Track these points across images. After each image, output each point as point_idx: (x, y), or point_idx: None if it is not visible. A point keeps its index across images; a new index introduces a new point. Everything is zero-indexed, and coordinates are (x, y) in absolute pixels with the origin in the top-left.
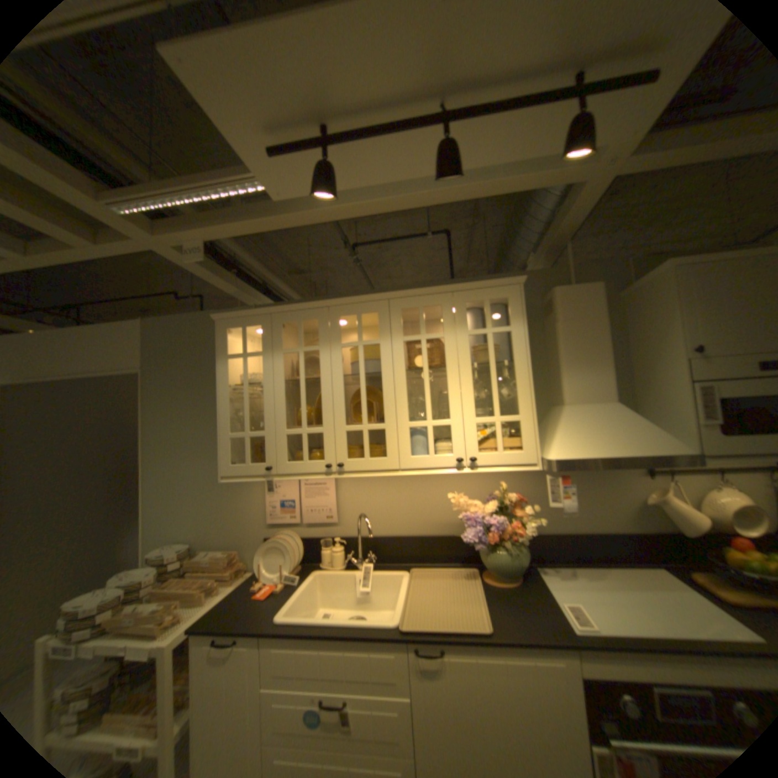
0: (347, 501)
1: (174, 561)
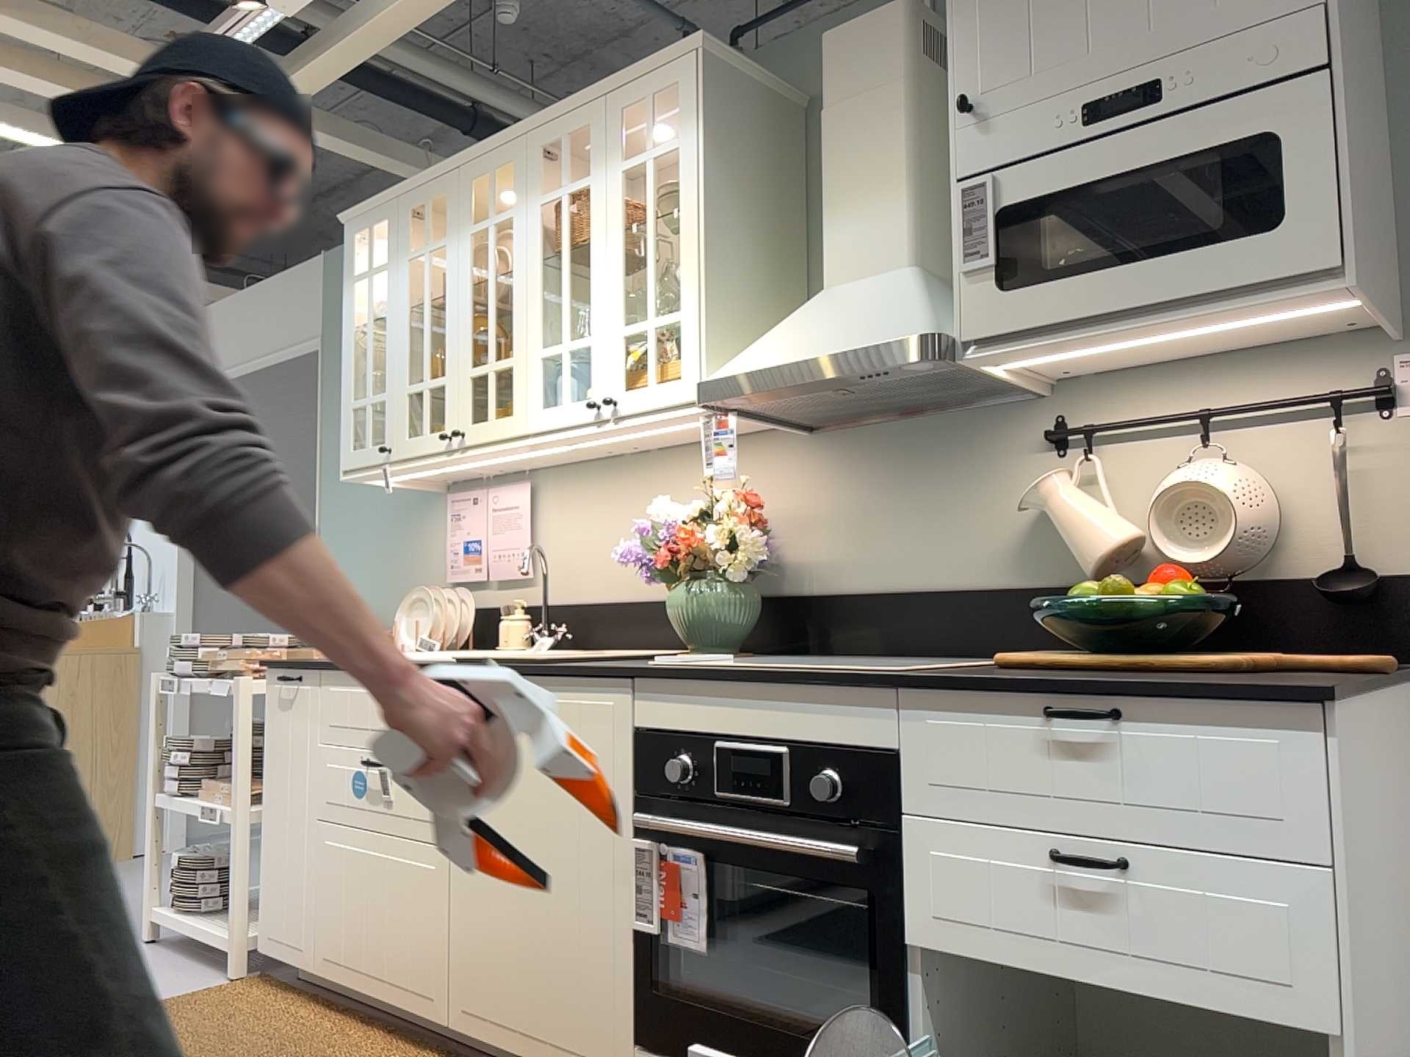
0: (547, 538)
1: None
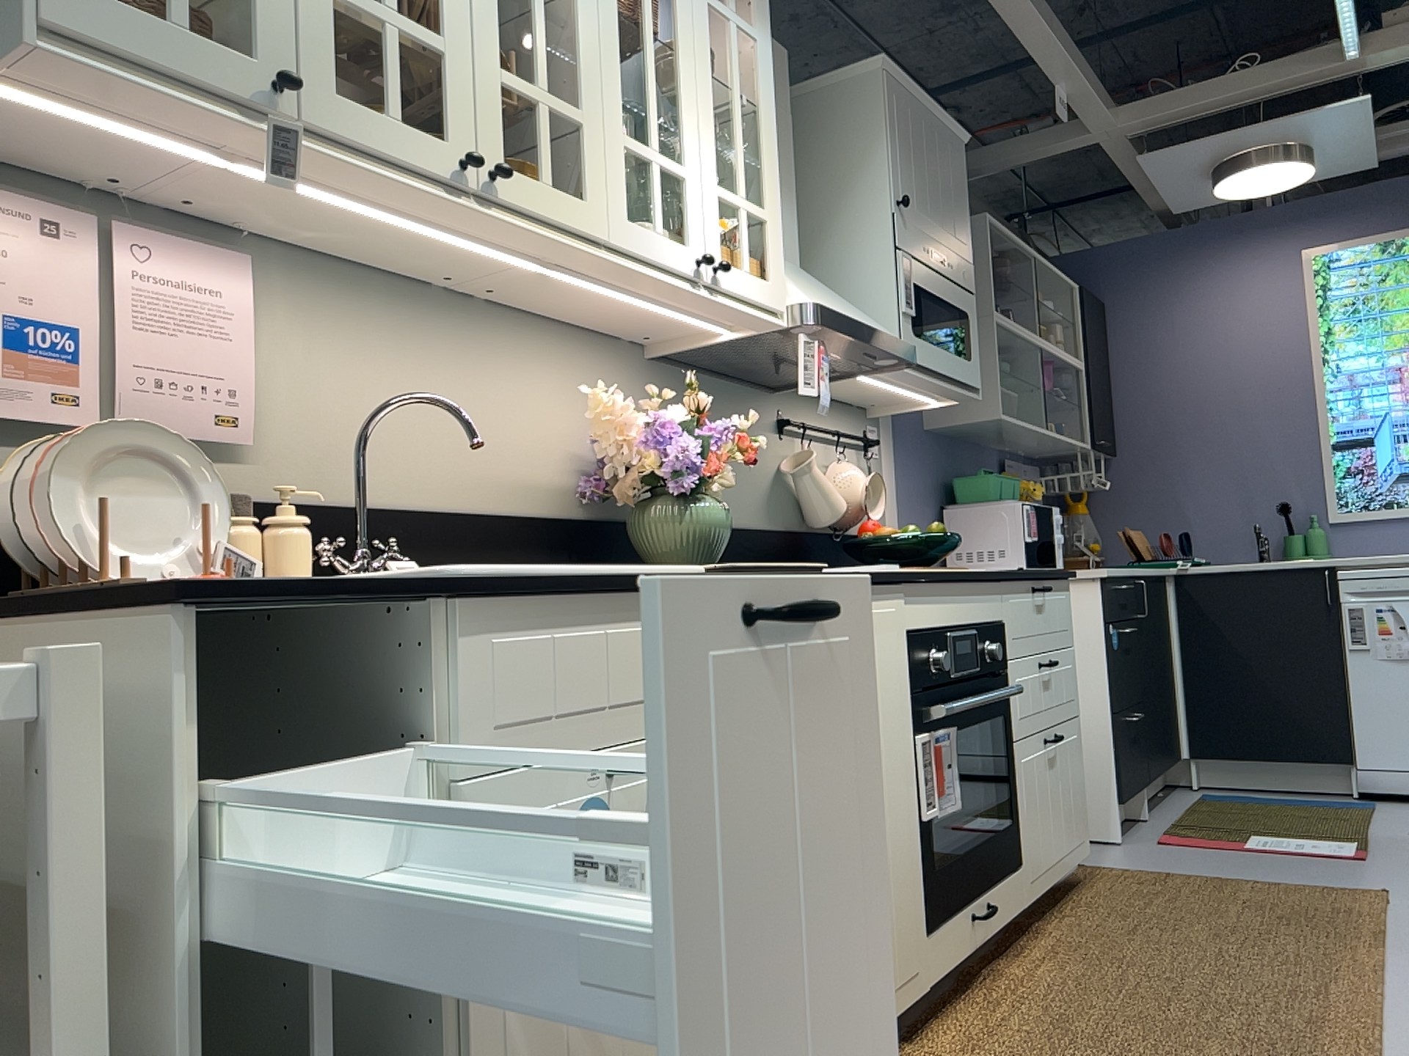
0: (278, 377)
1: None
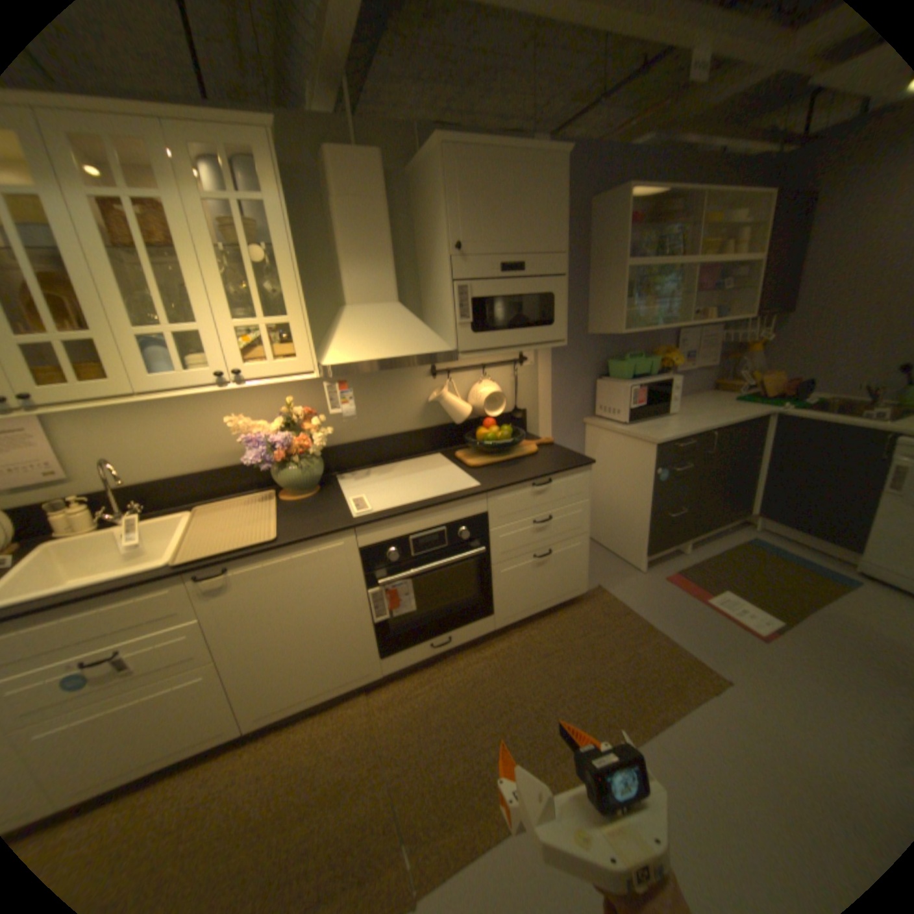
0: (75, 448)
1: None
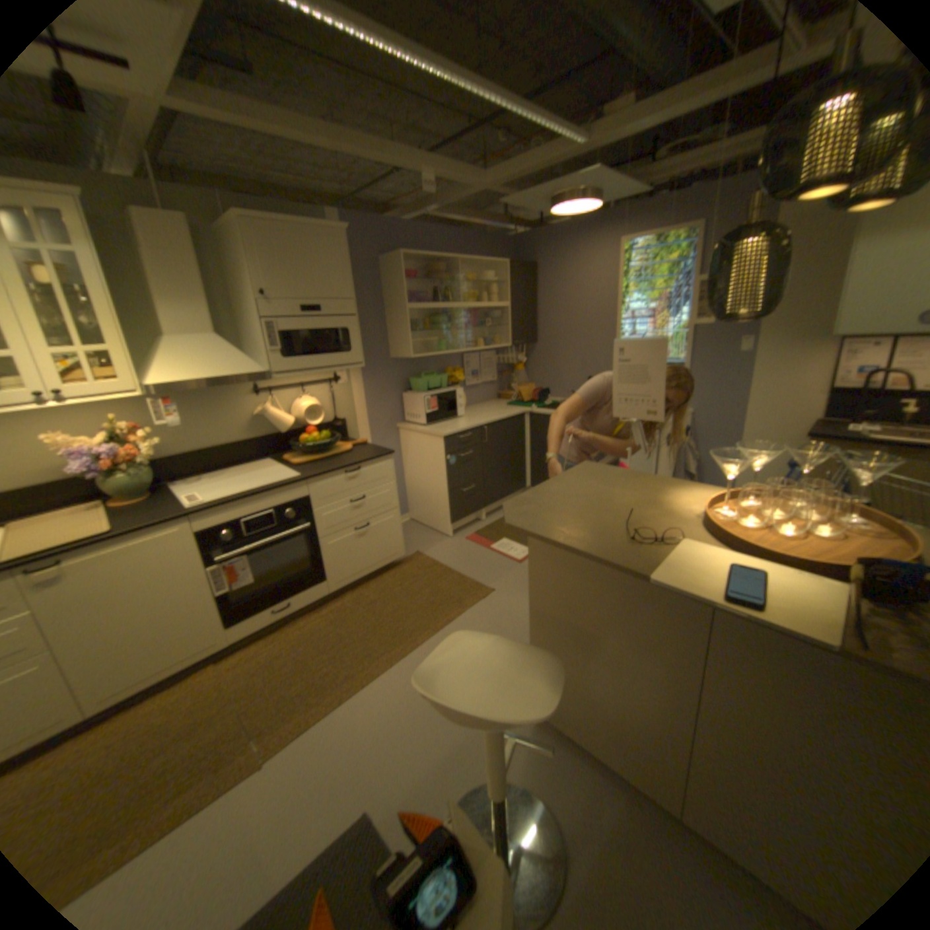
0: None
1: None
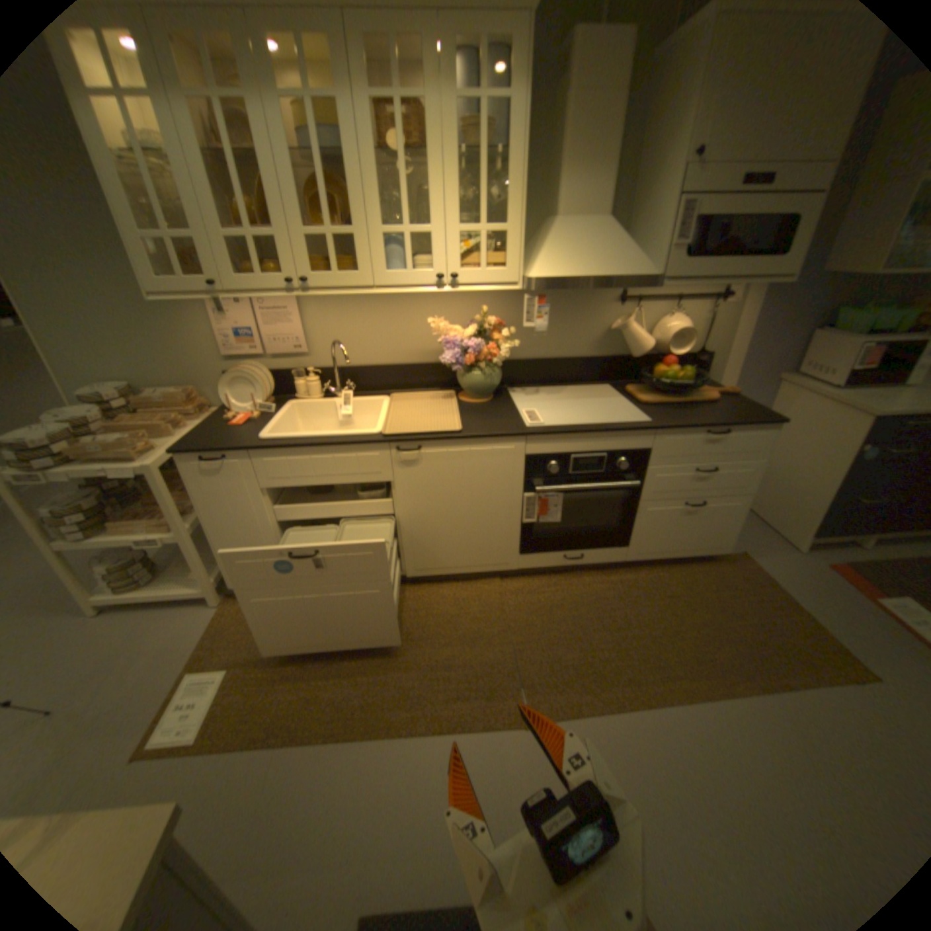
0: (316, 328)
1: (117, 399)
